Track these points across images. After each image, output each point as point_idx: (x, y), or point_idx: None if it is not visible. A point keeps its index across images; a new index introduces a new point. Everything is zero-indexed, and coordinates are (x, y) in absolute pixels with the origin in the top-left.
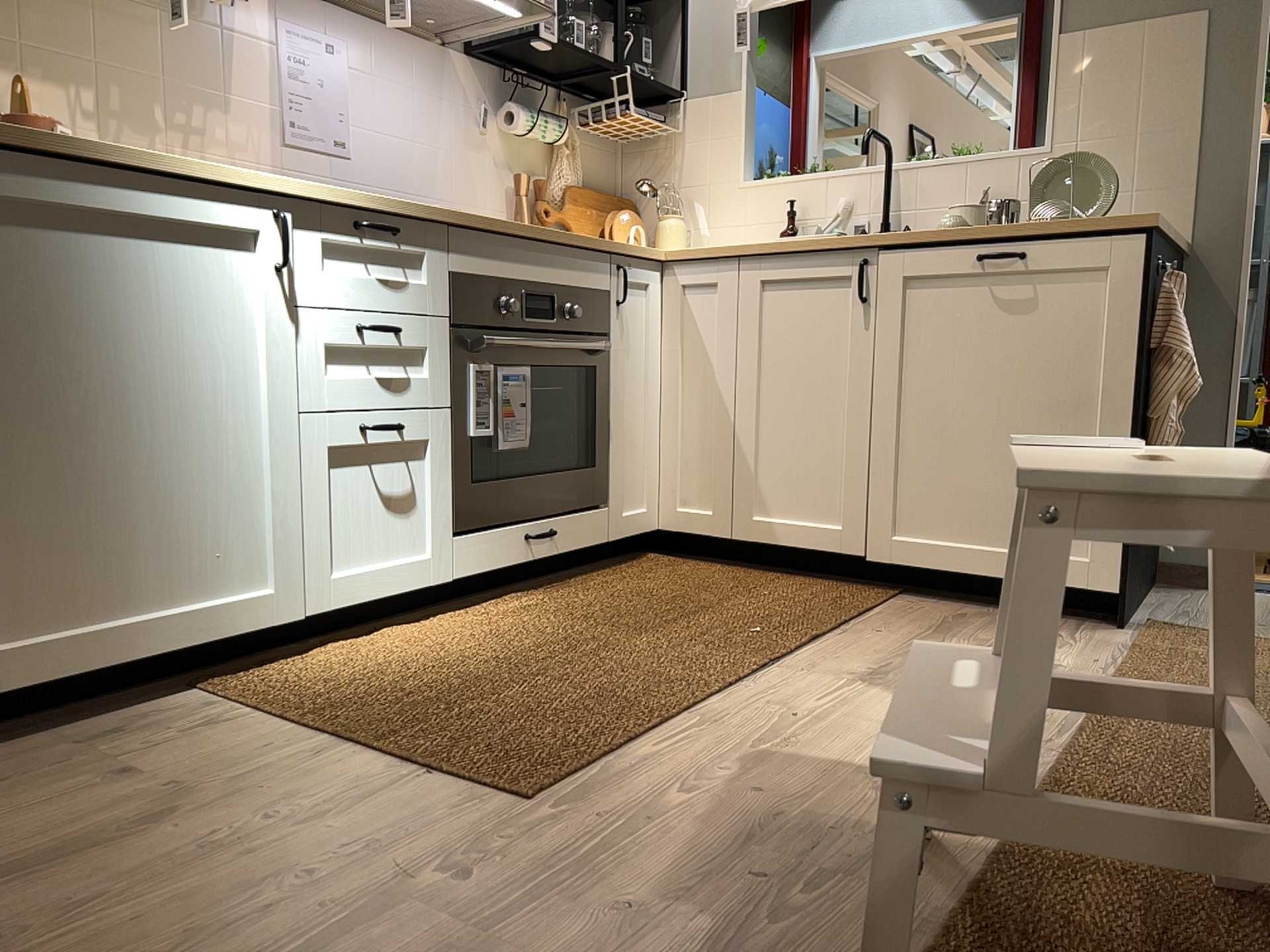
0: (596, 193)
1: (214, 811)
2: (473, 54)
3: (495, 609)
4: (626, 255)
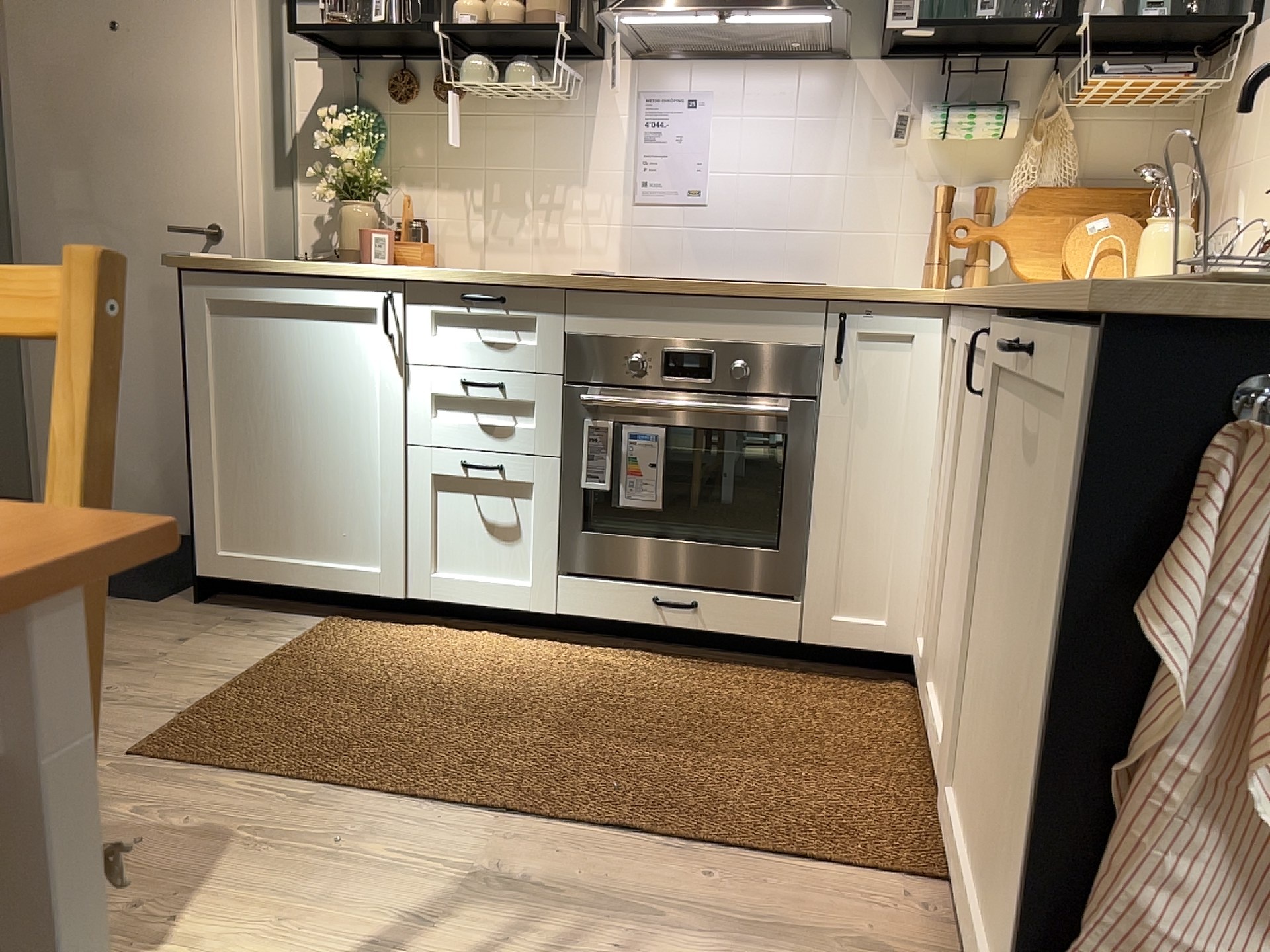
0: (1074, 195)
1: (132, 675)
2: (887, 55)
3: (601, 659)
4: (859, 304)
